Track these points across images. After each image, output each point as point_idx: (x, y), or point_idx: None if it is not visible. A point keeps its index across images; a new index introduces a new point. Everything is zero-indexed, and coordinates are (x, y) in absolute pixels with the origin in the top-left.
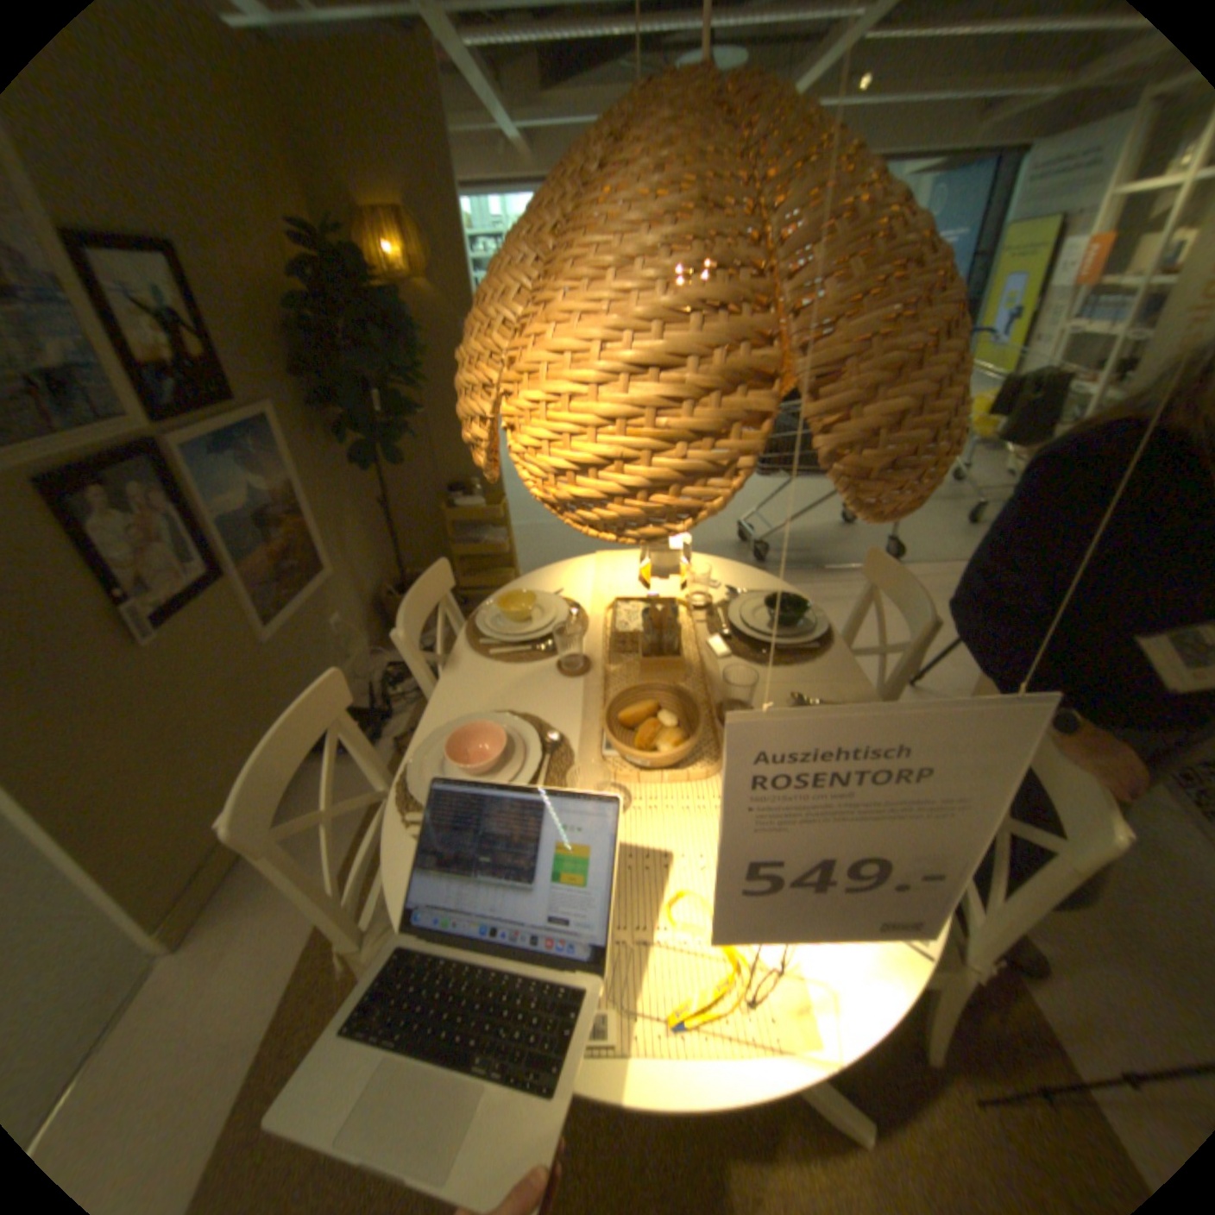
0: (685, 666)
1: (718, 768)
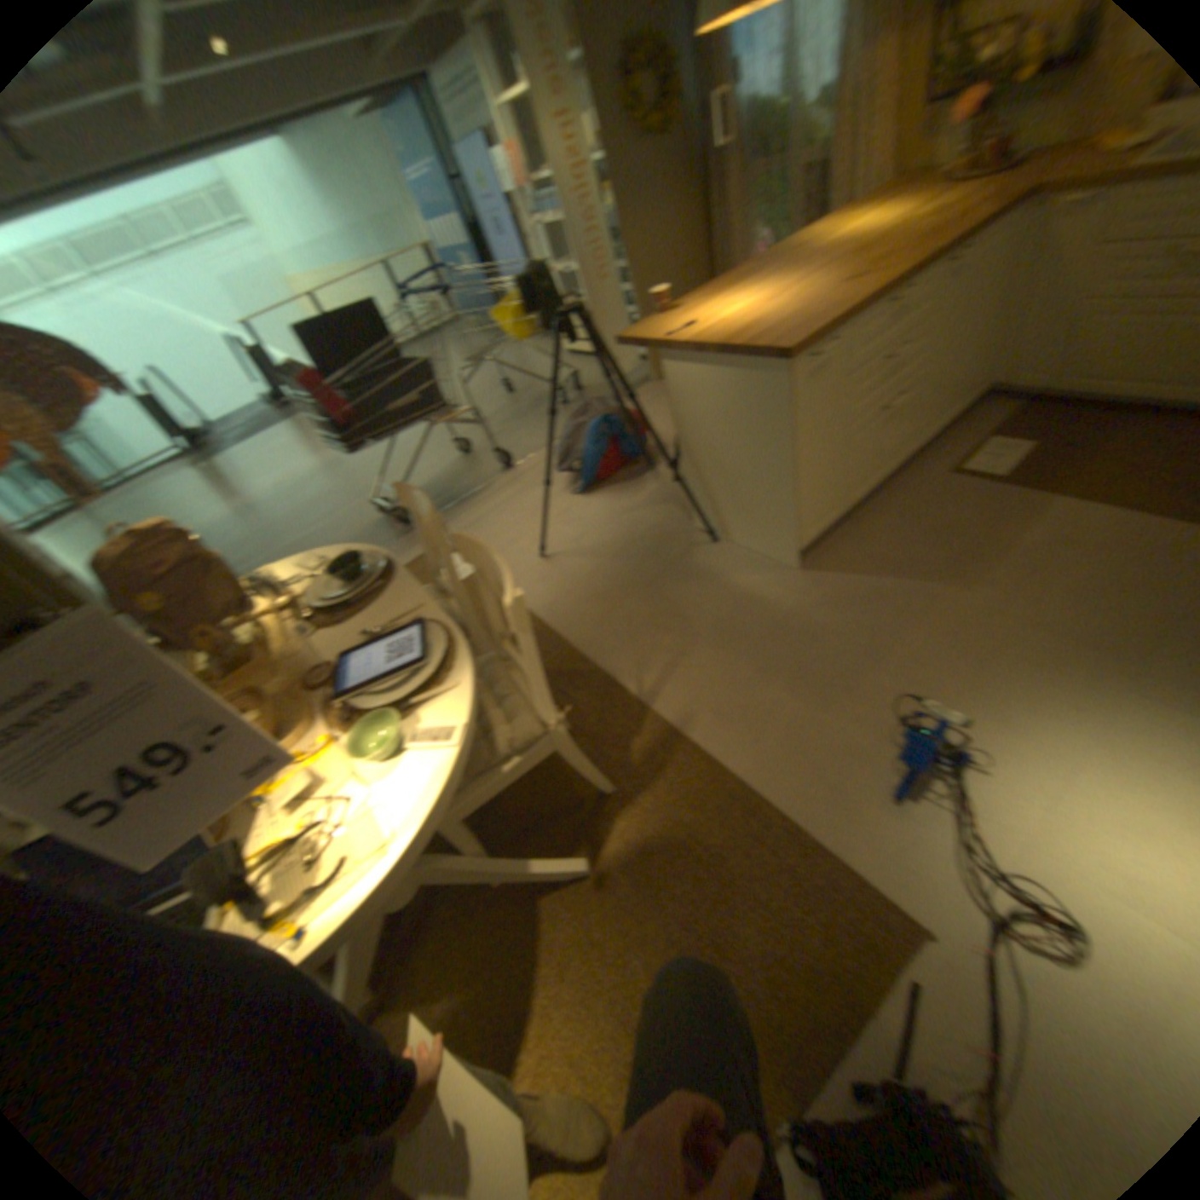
0: (253, 670)
1: (301, 729)
